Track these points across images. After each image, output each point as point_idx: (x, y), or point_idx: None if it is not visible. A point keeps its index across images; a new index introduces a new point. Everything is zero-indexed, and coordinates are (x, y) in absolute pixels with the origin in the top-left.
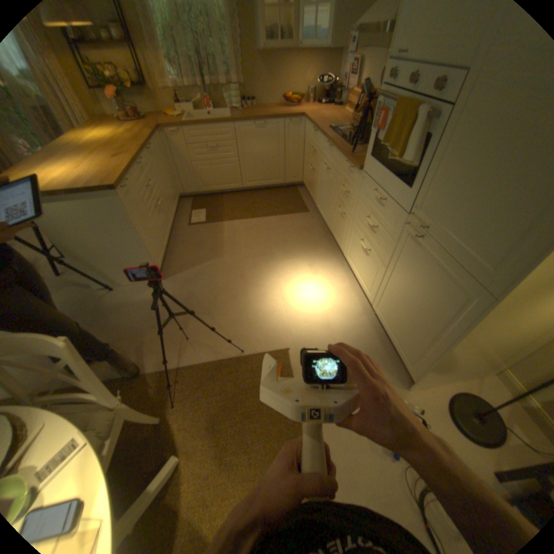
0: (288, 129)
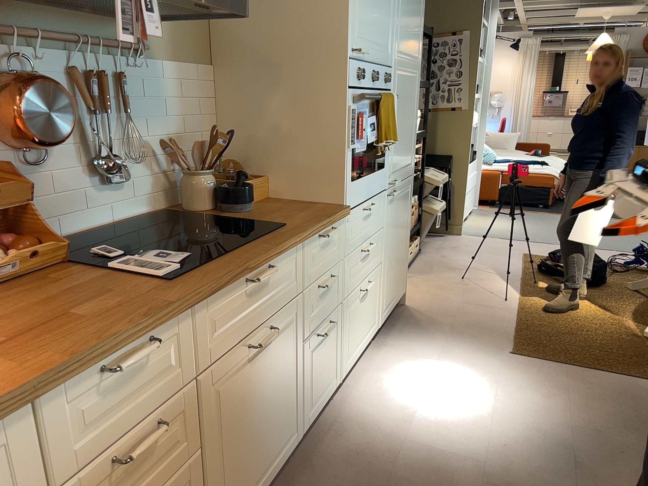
0: None
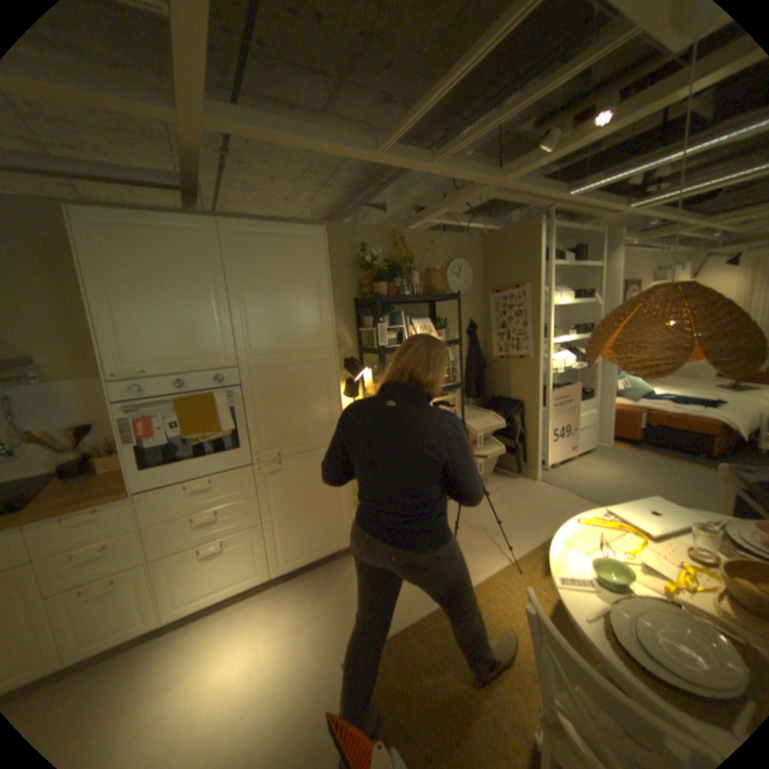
0: None
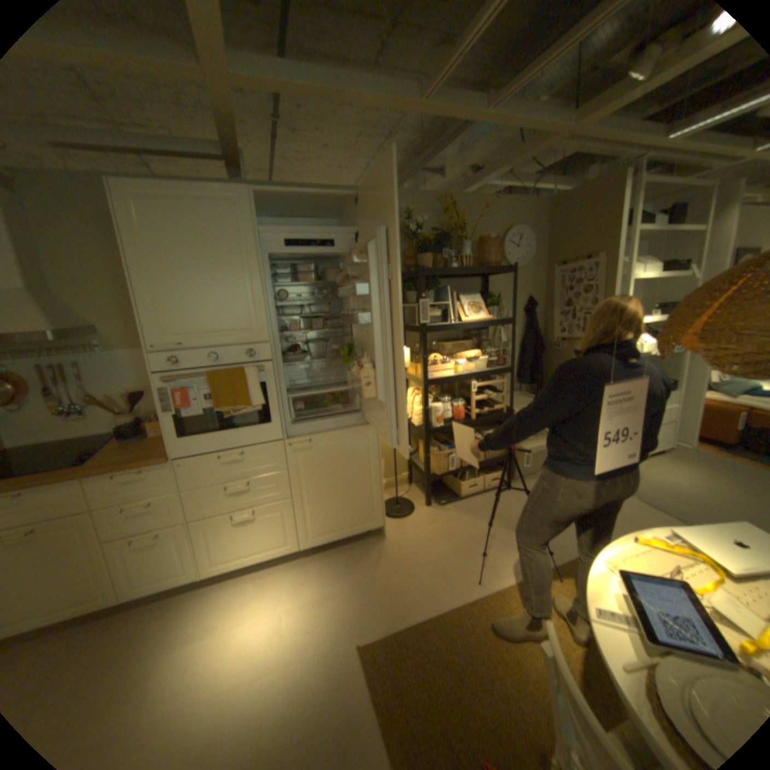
0: None
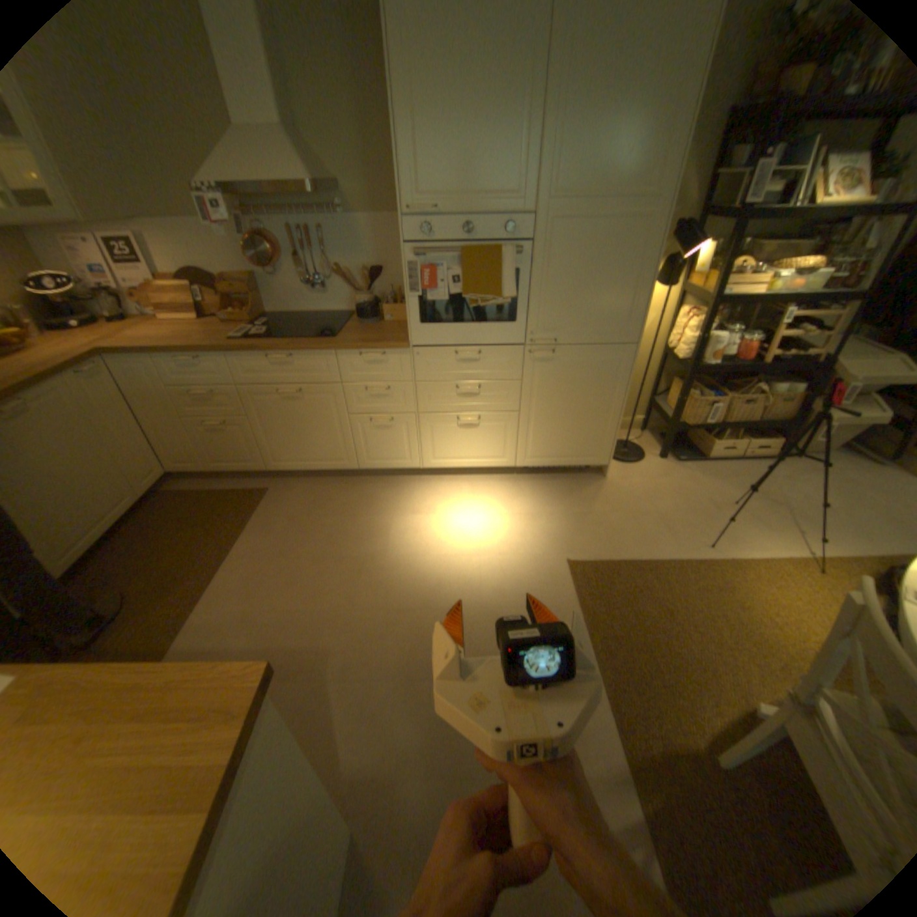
0: (83, 391)
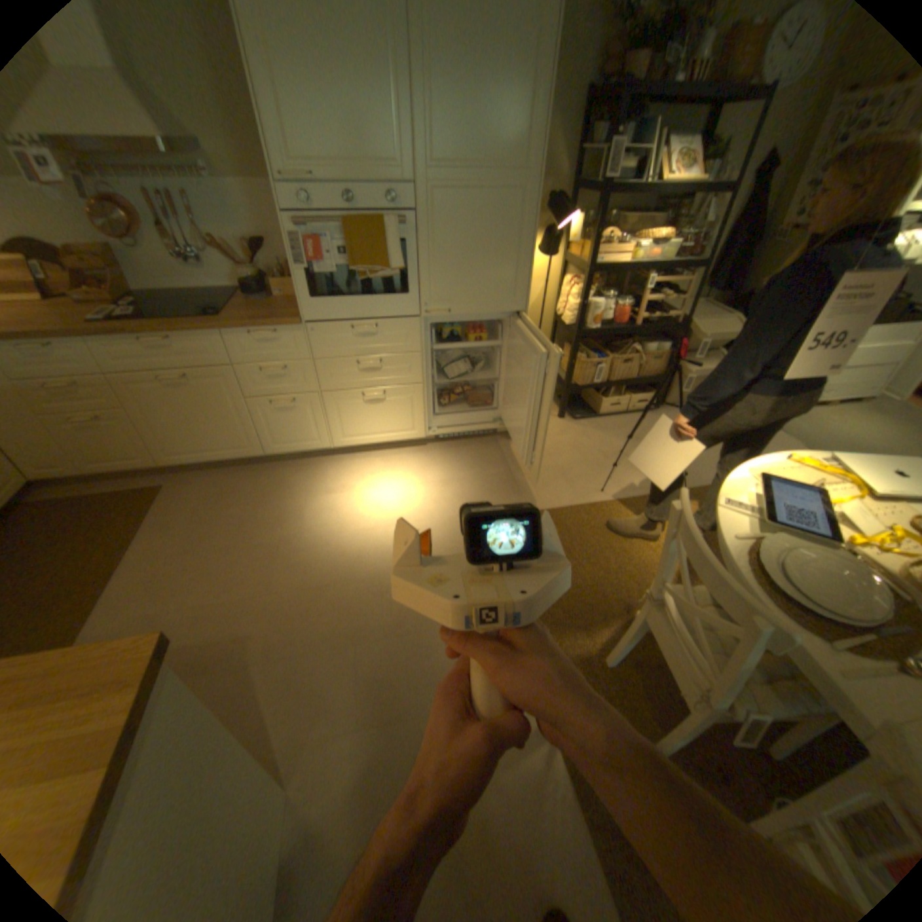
0: None
